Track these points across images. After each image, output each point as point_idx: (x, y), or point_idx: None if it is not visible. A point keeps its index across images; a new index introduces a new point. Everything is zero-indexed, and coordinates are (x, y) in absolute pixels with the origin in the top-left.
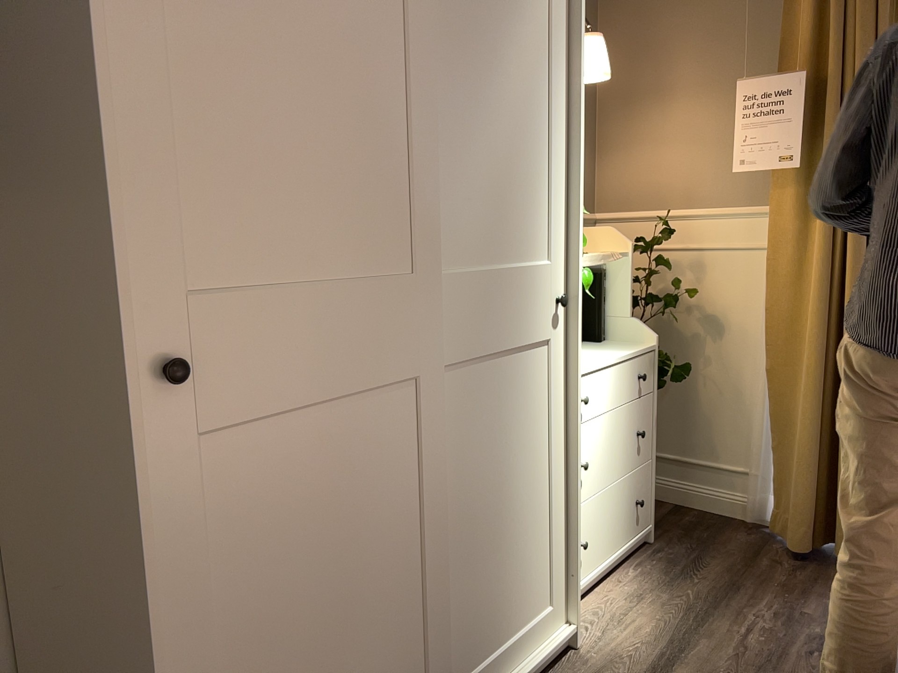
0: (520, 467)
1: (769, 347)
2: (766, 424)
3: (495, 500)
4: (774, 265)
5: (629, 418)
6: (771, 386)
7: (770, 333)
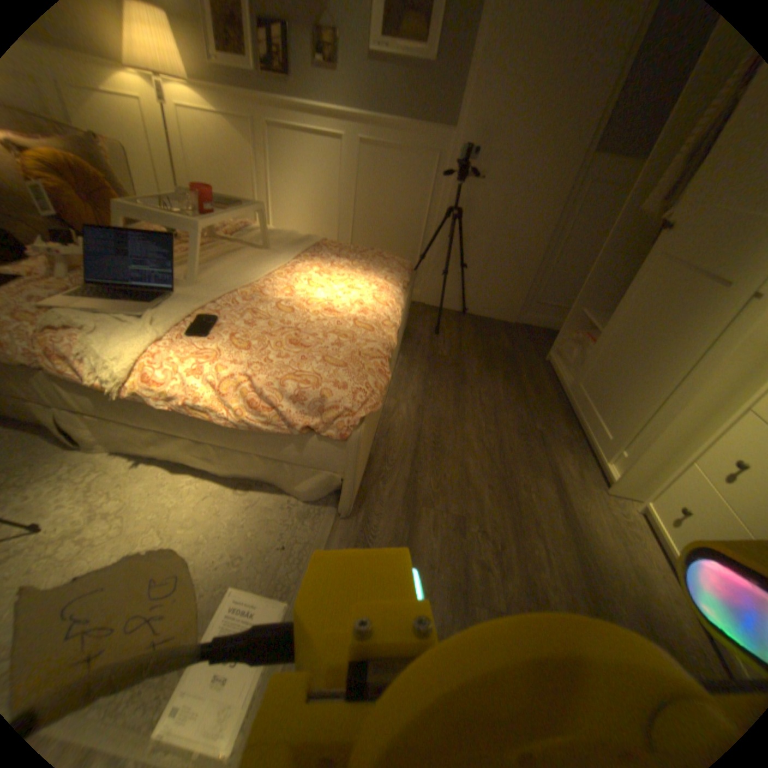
0: (675, 357)
1: None
2: None
3: (654, 354)
4: None
5: None
6: None
7: None
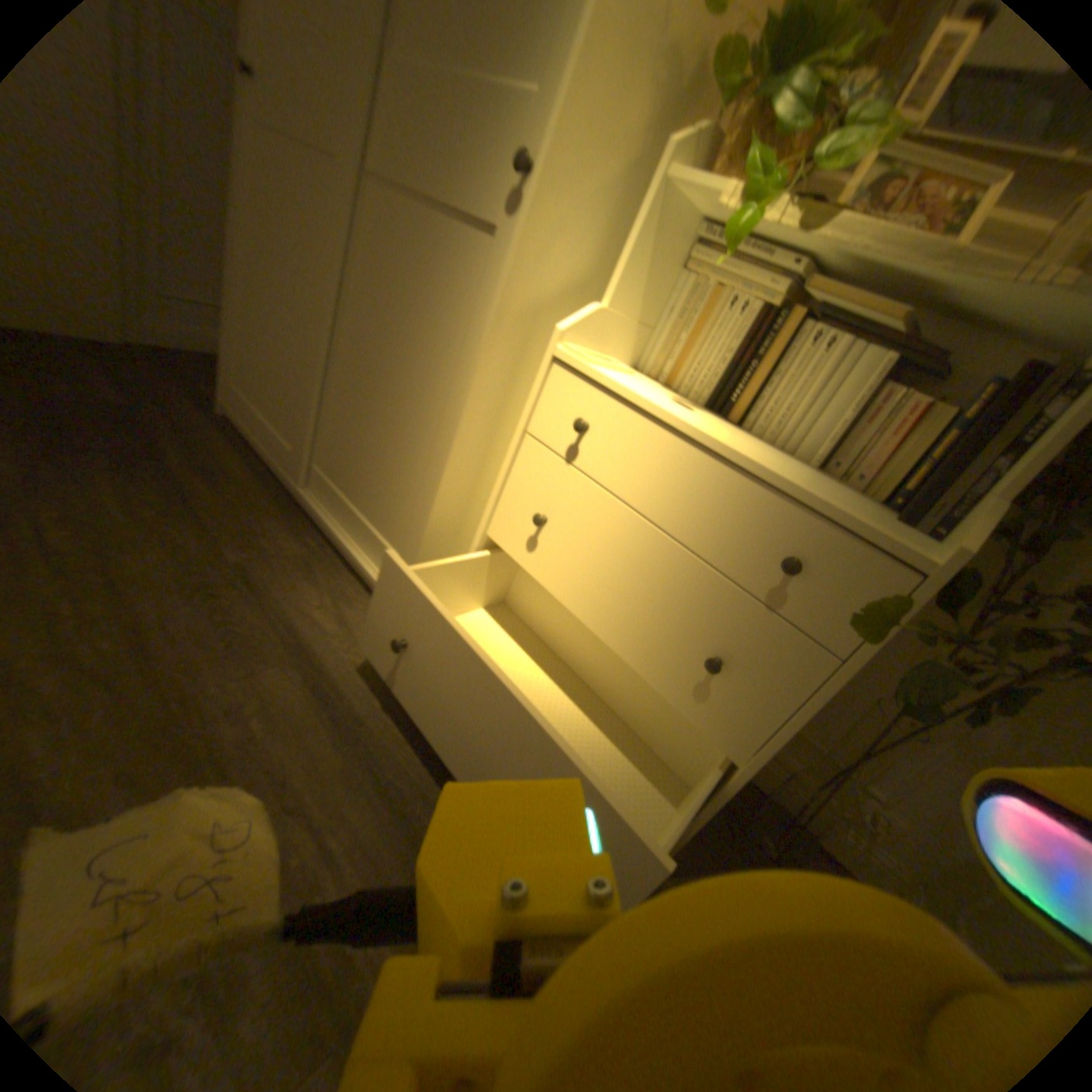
0: (413, 364)
1: None
2: None
3: (383, 367)
4: None
5: (699, 594)
6: None
7: None
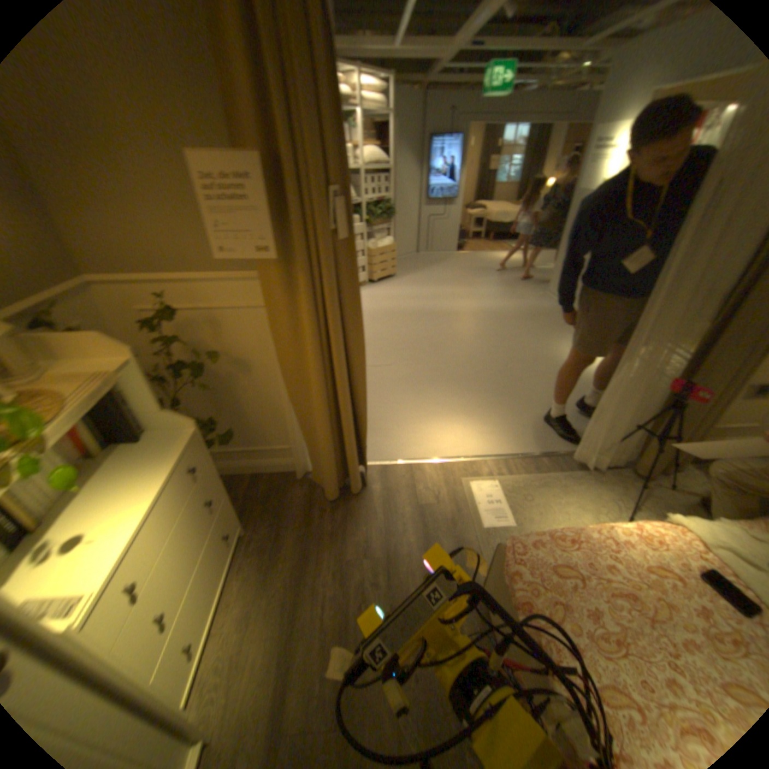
0: None
1: (287, 384)
2: (295, 425)
3: None
4: (276, 326)
5: (191, 509)
6: (294, 406)
7: (285, 375)
